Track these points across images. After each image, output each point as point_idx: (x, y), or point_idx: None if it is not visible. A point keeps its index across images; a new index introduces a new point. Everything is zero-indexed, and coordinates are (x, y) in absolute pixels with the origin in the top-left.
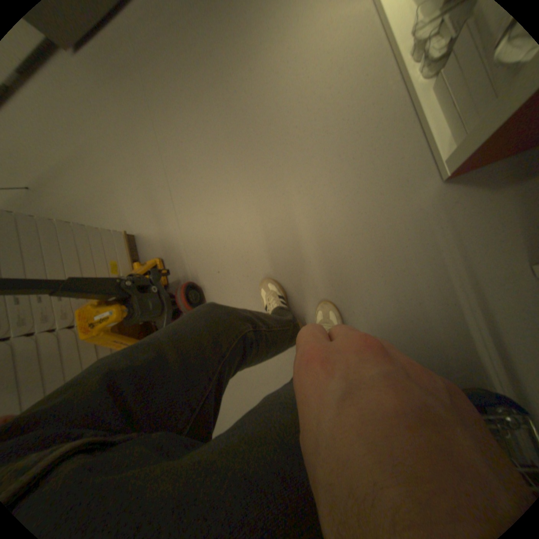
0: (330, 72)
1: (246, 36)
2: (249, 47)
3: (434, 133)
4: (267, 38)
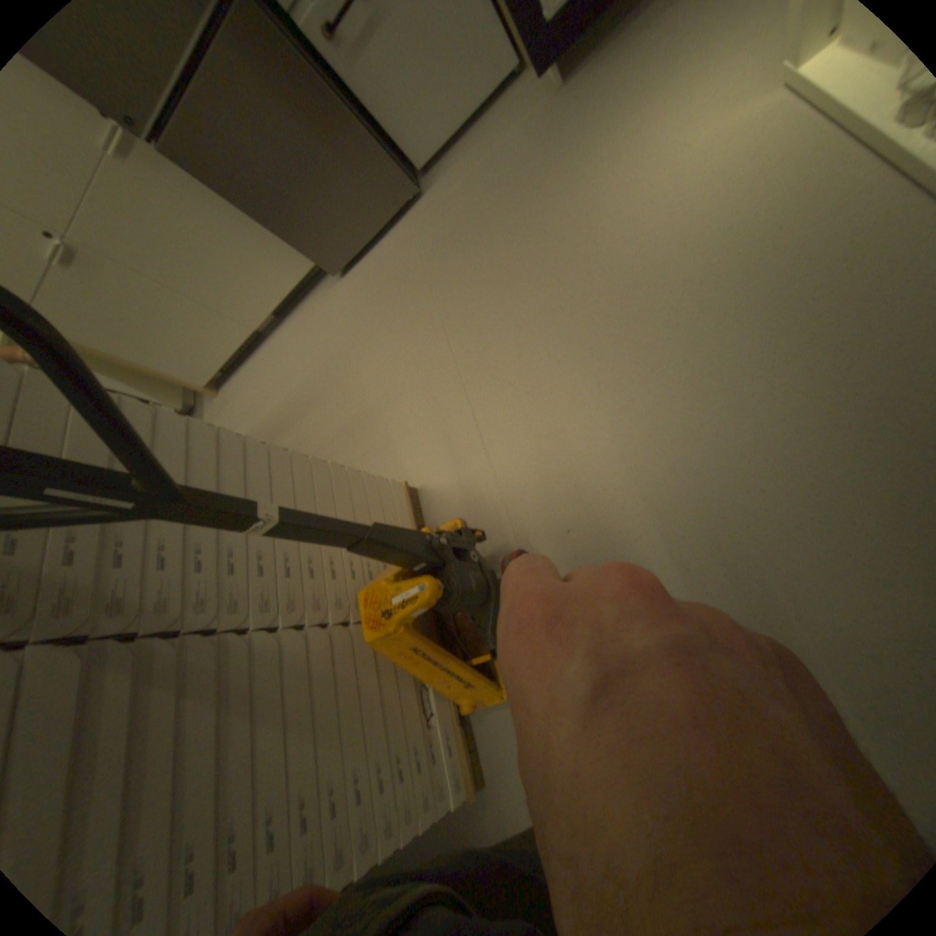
0: (735, 194)
1: (582, 192)
2: (587, 203)
3: None
4: (616, 184)
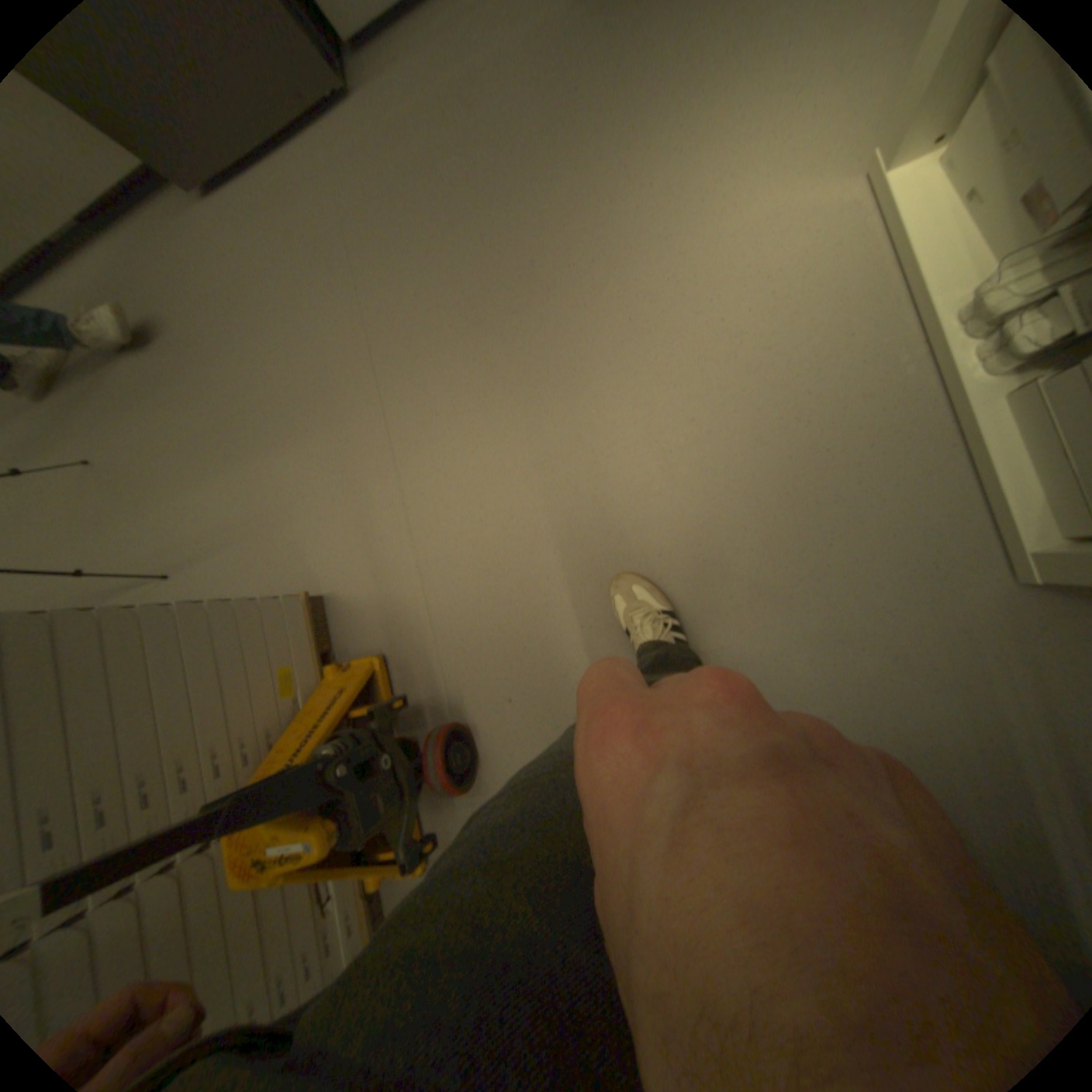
0: (772, 319)
1: (589, 218)
2: (594, 242)
3: (1005, 490)
4: (636, 228)
